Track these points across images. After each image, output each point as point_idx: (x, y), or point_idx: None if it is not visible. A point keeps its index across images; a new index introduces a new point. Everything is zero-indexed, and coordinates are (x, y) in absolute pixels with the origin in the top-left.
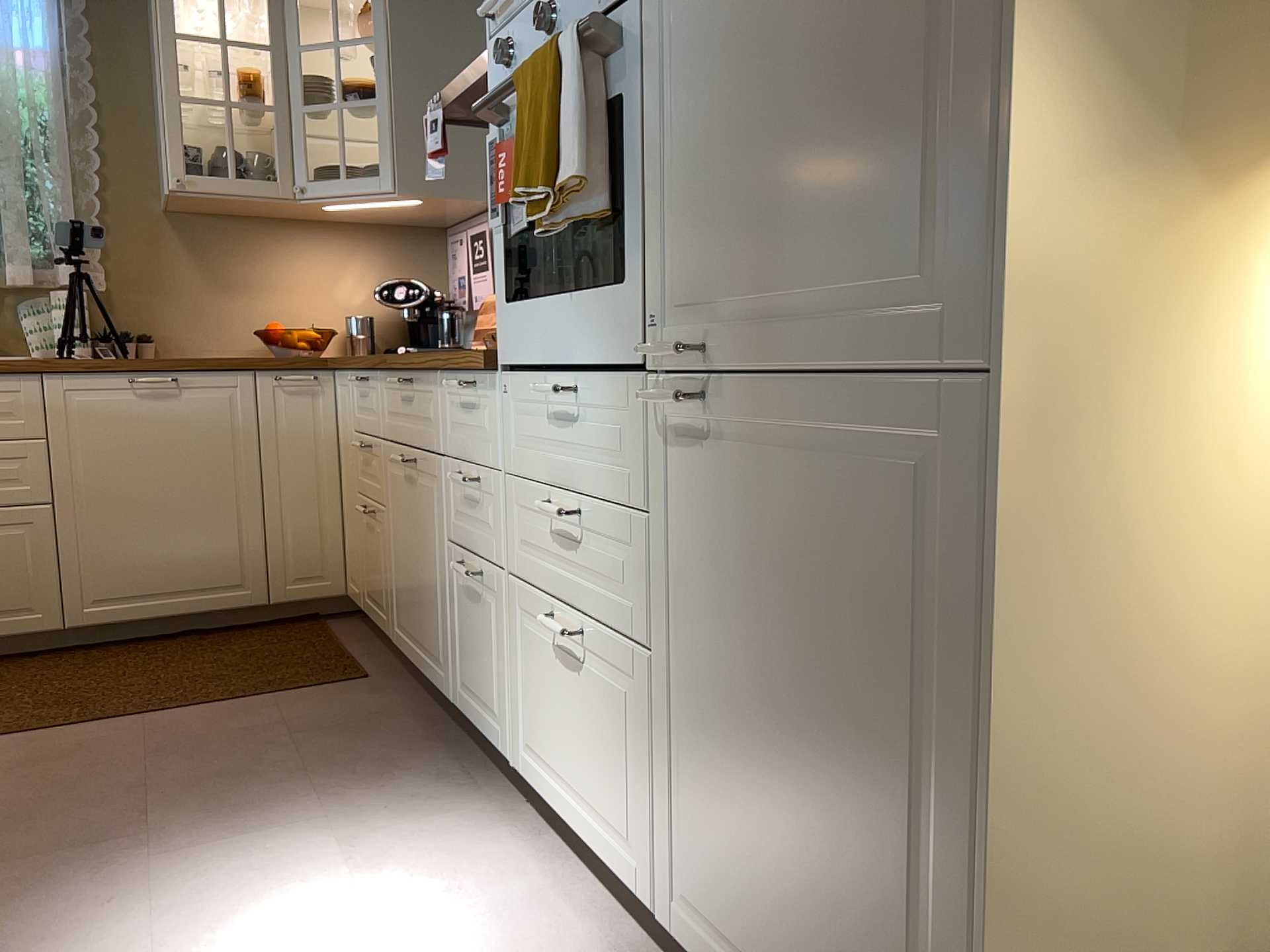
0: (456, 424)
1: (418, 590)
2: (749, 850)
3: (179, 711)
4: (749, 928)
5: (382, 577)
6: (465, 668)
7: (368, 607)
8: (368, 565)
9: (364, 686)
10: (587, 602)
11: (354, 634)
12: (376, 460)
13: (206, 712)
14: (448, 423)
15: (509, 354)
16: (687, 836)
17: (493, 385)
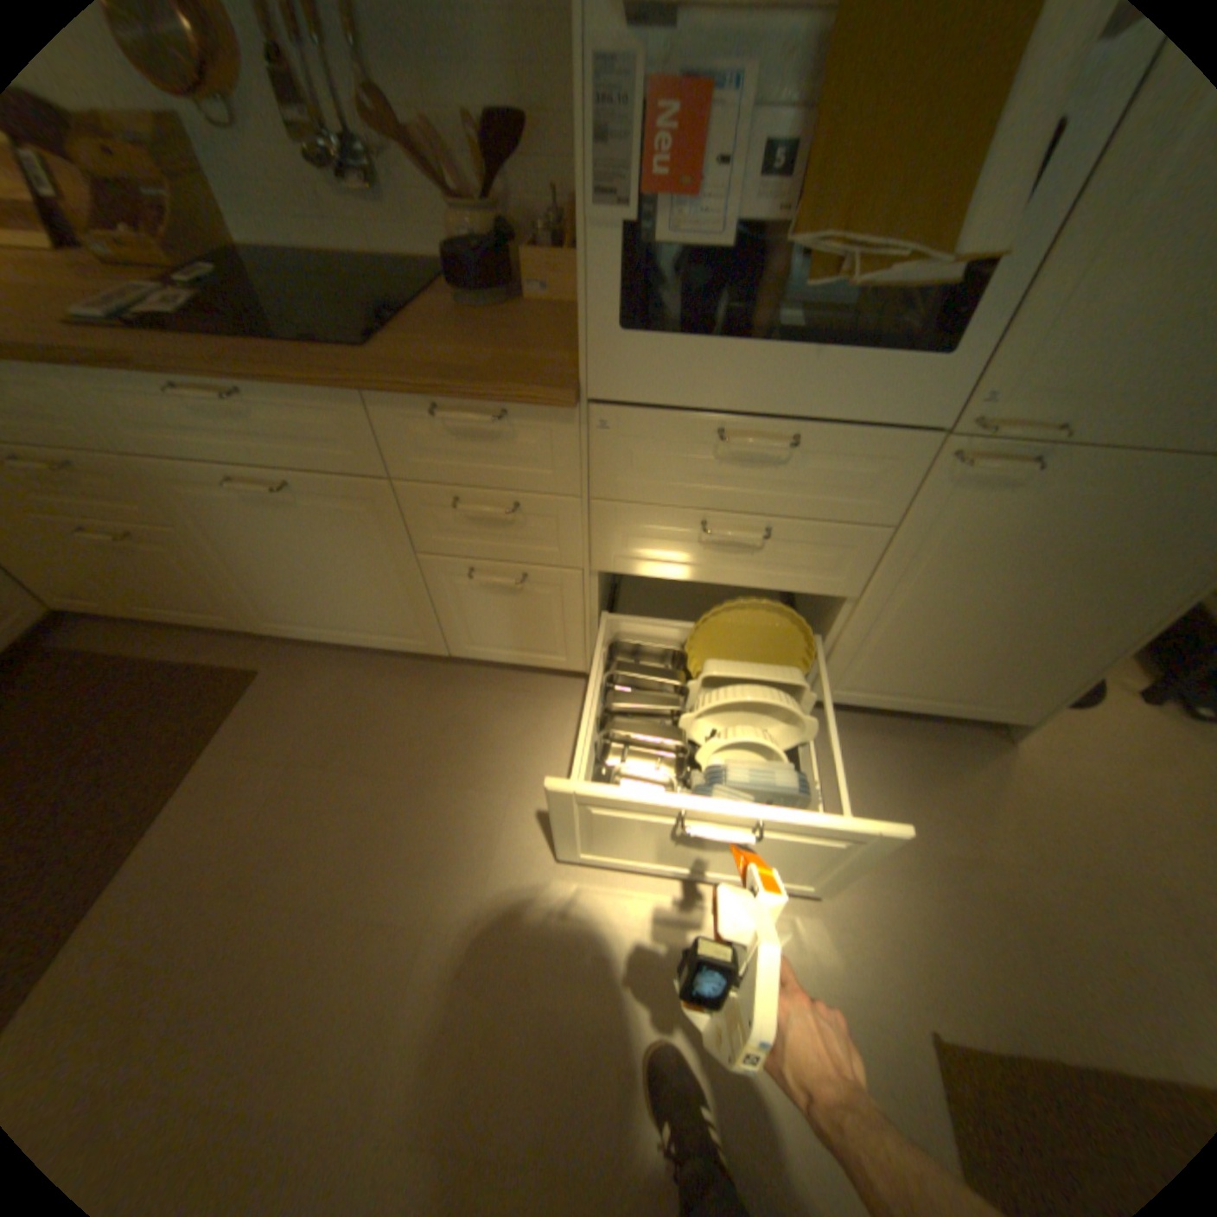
0: (431, 450)
1: (333, 593)
2: (928, 660)
3: (142, 841)
4: (910, 684)
5: (196, 589)
6: (478, 633)
7: (154, 614)
8: (132, 582)
9: (270, 681)
10: (753, 579)
11: (125, 640)
12: (107, 479)
13: (174, 818)
14: (405, 448)
15: (619, 388)
16: (857, 665)
17: (559, 416)
